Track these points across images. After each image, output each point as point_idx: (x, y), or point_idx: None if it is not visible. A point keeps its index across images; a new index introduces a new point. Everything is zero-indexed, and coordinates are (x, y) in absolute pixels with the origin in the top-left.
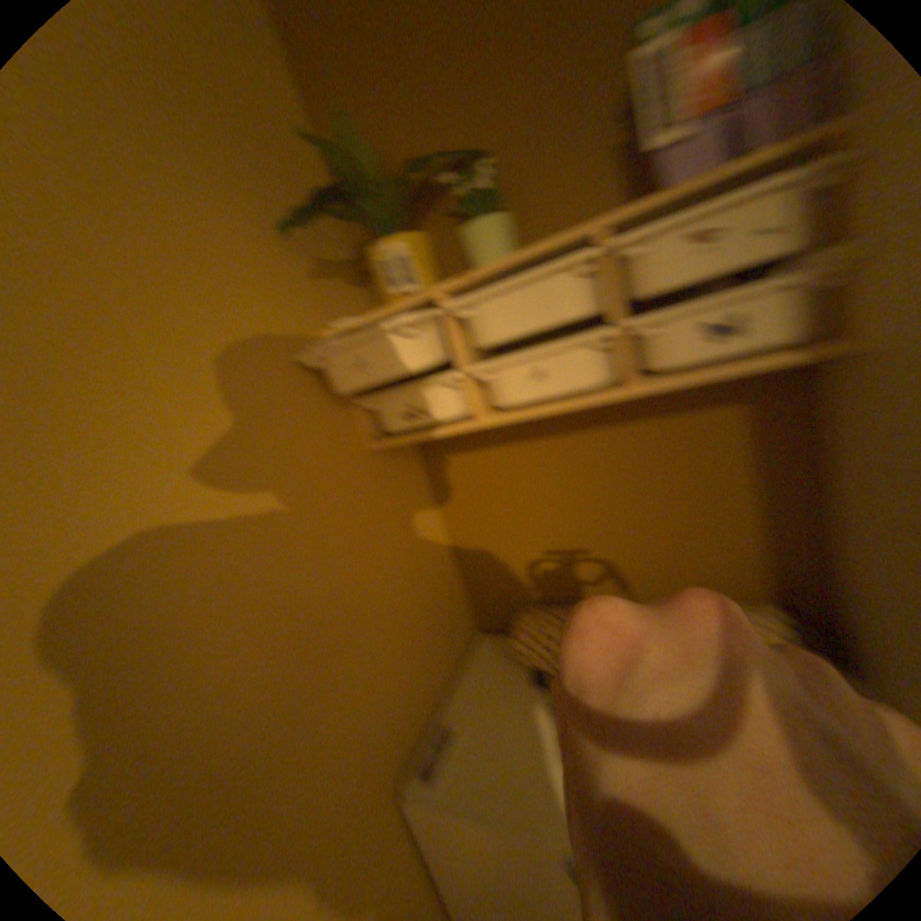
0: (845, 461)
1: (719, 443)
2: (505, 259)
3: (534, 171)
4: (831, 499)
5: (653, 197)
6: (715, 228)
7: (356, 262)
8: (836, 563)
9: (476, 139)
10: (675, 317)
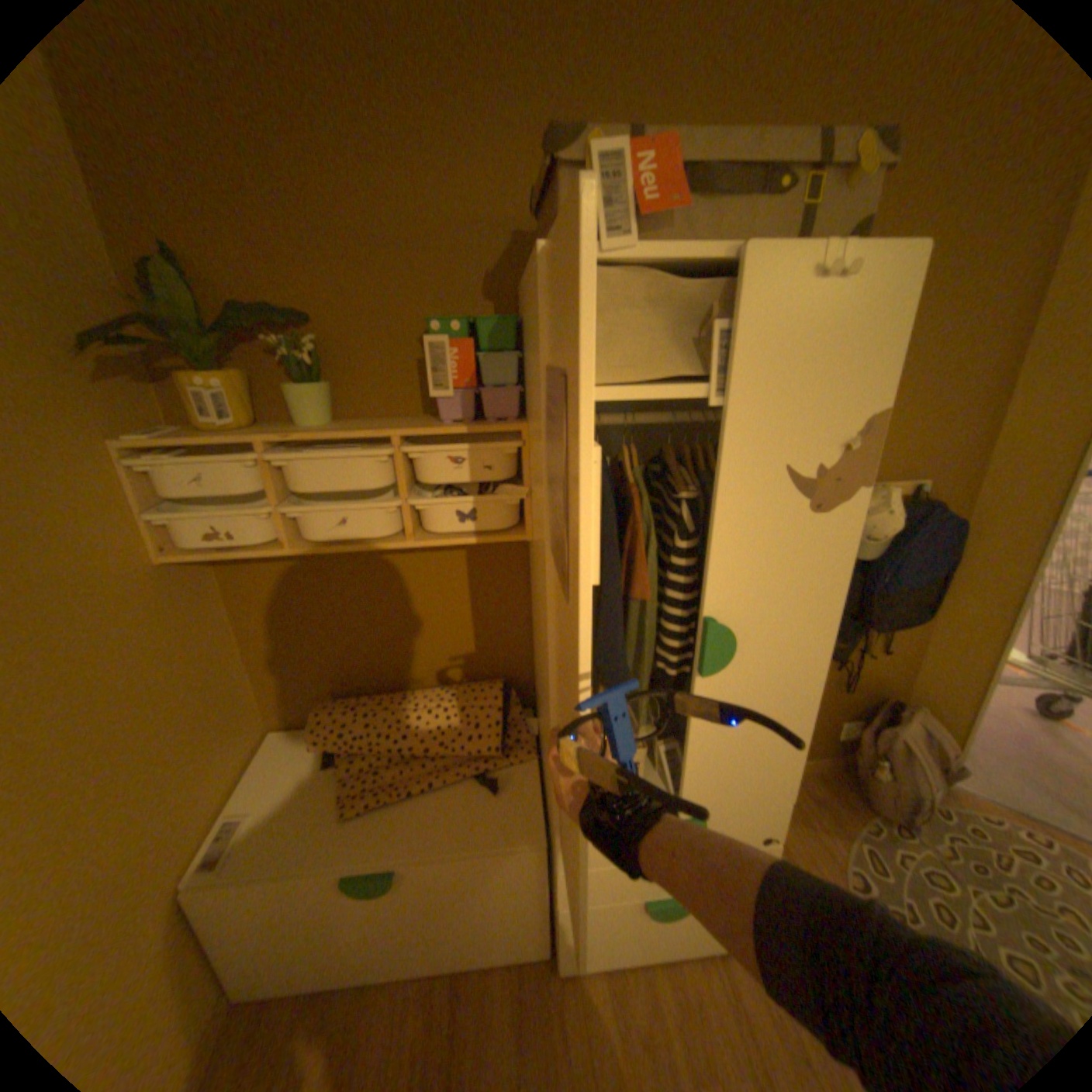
0: (533, 590)
1: (472, 572)
2: (320, 433)
3: (351, 350)
4: (530, 610)
5: (428, 428)
6: (460, 460)
7: (142, 356)
8: (532, 649)
9: (299, 303)
10: (438, 503)
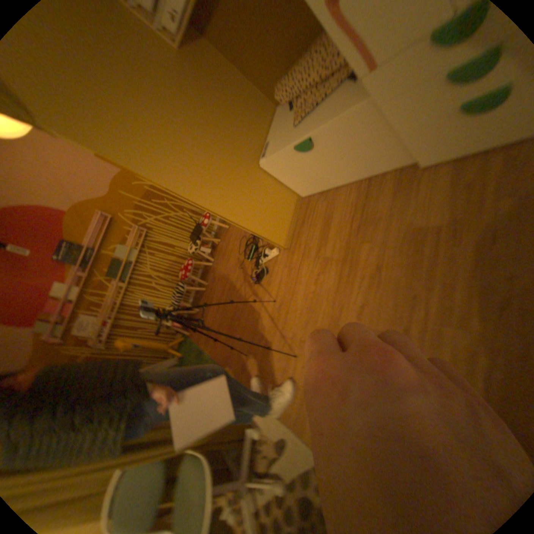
0: None
1: None
2: None
3: None
4: None
5: None
6: None
7: None
8: None
9: None
10: None
